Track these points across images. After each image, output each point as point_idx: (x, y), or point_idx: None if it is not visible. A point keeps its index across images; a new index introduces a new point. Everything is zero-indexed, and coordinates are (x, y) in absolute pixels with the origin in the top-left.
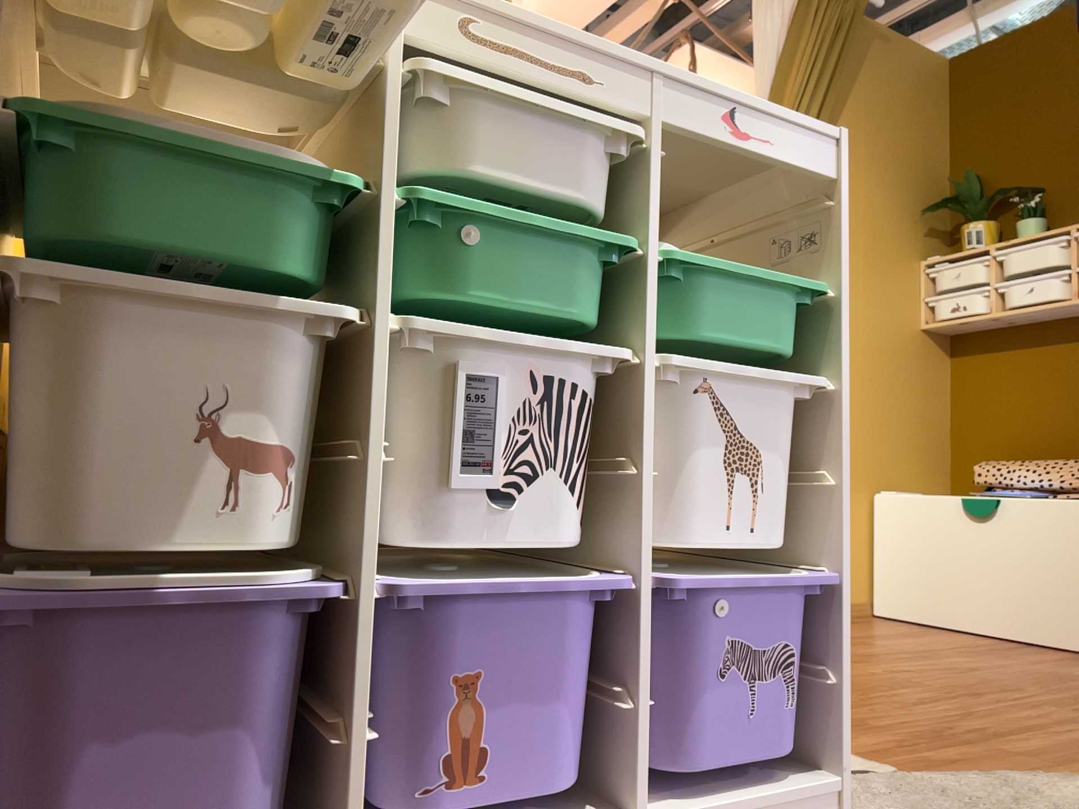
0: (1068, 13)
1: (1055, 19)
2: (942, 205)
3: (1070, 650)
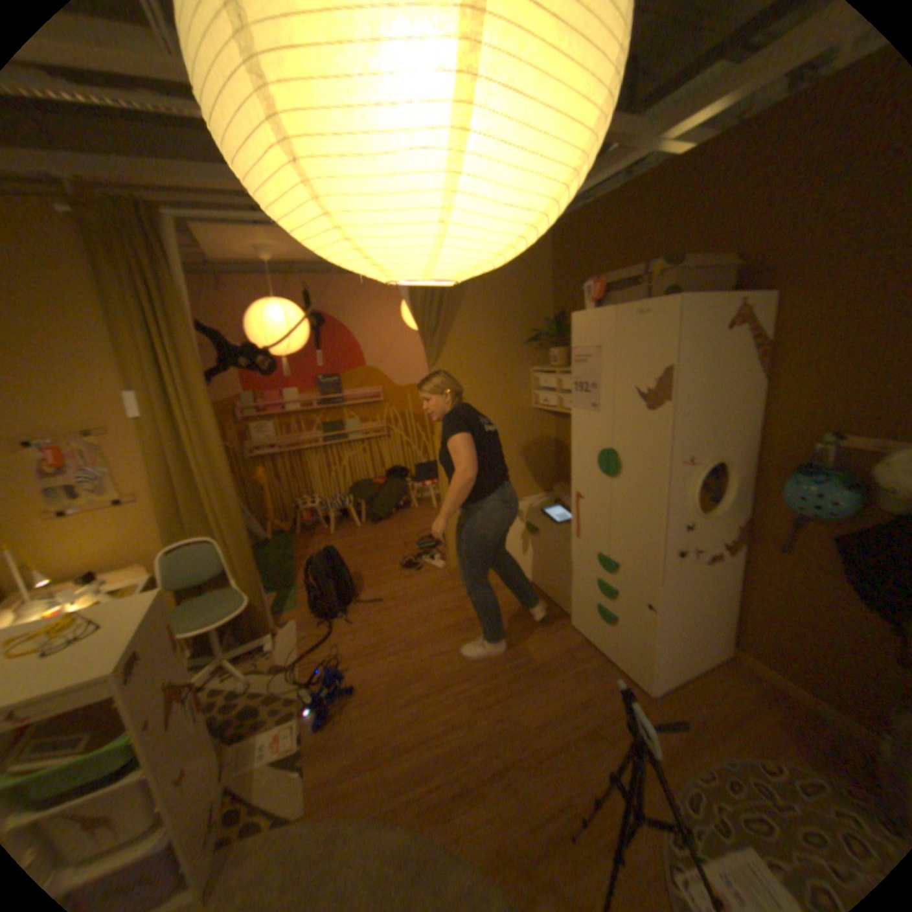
0: (610, 195)
1: (604, 198)
2: (542, 334)
3: (562, 612)
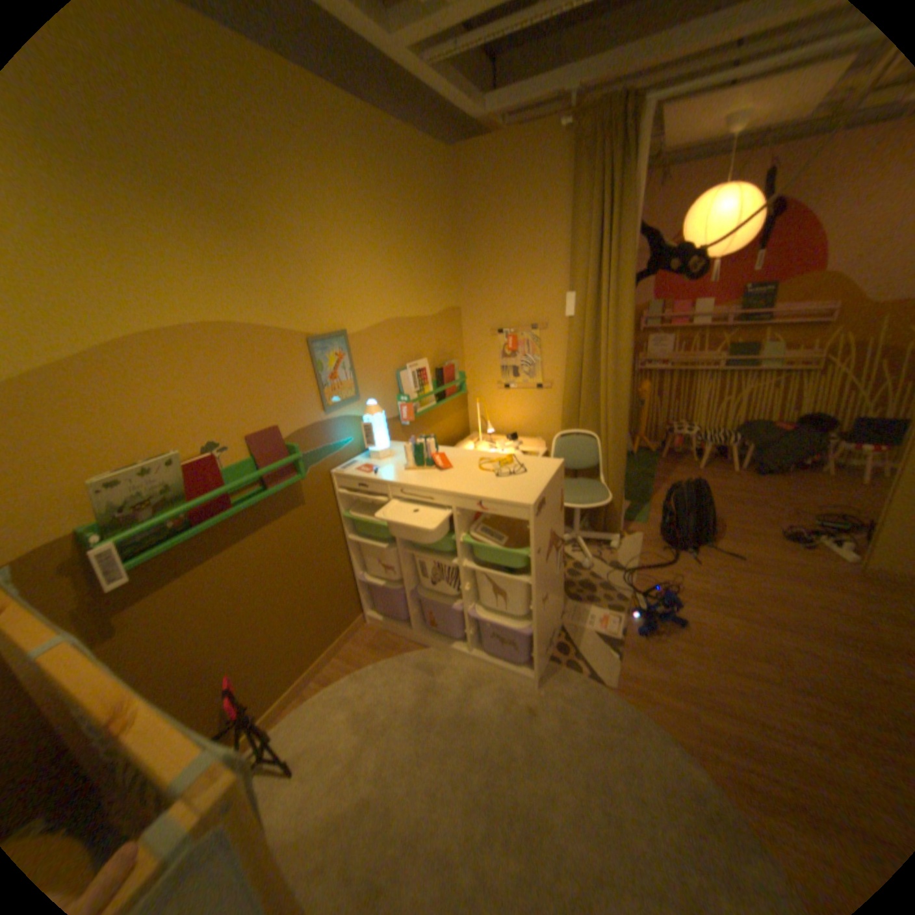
0: None
1: None
2: None
3: None
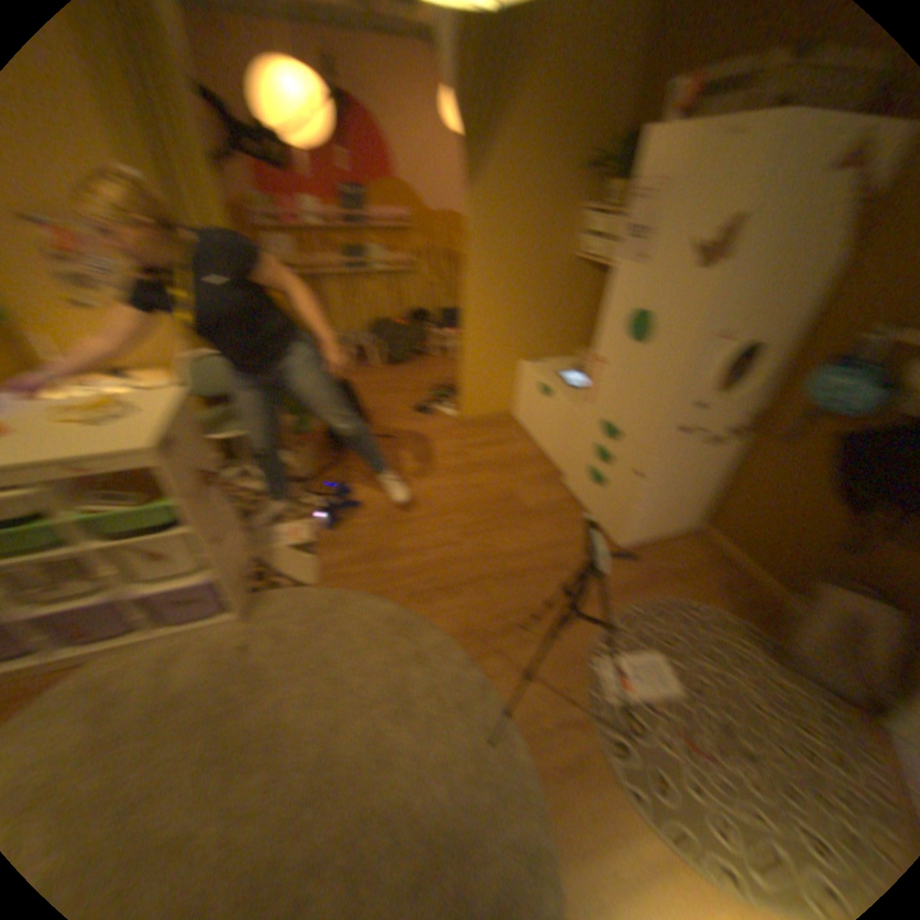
0: None
1: None
2: (605, 158)
3: (554, 470)
